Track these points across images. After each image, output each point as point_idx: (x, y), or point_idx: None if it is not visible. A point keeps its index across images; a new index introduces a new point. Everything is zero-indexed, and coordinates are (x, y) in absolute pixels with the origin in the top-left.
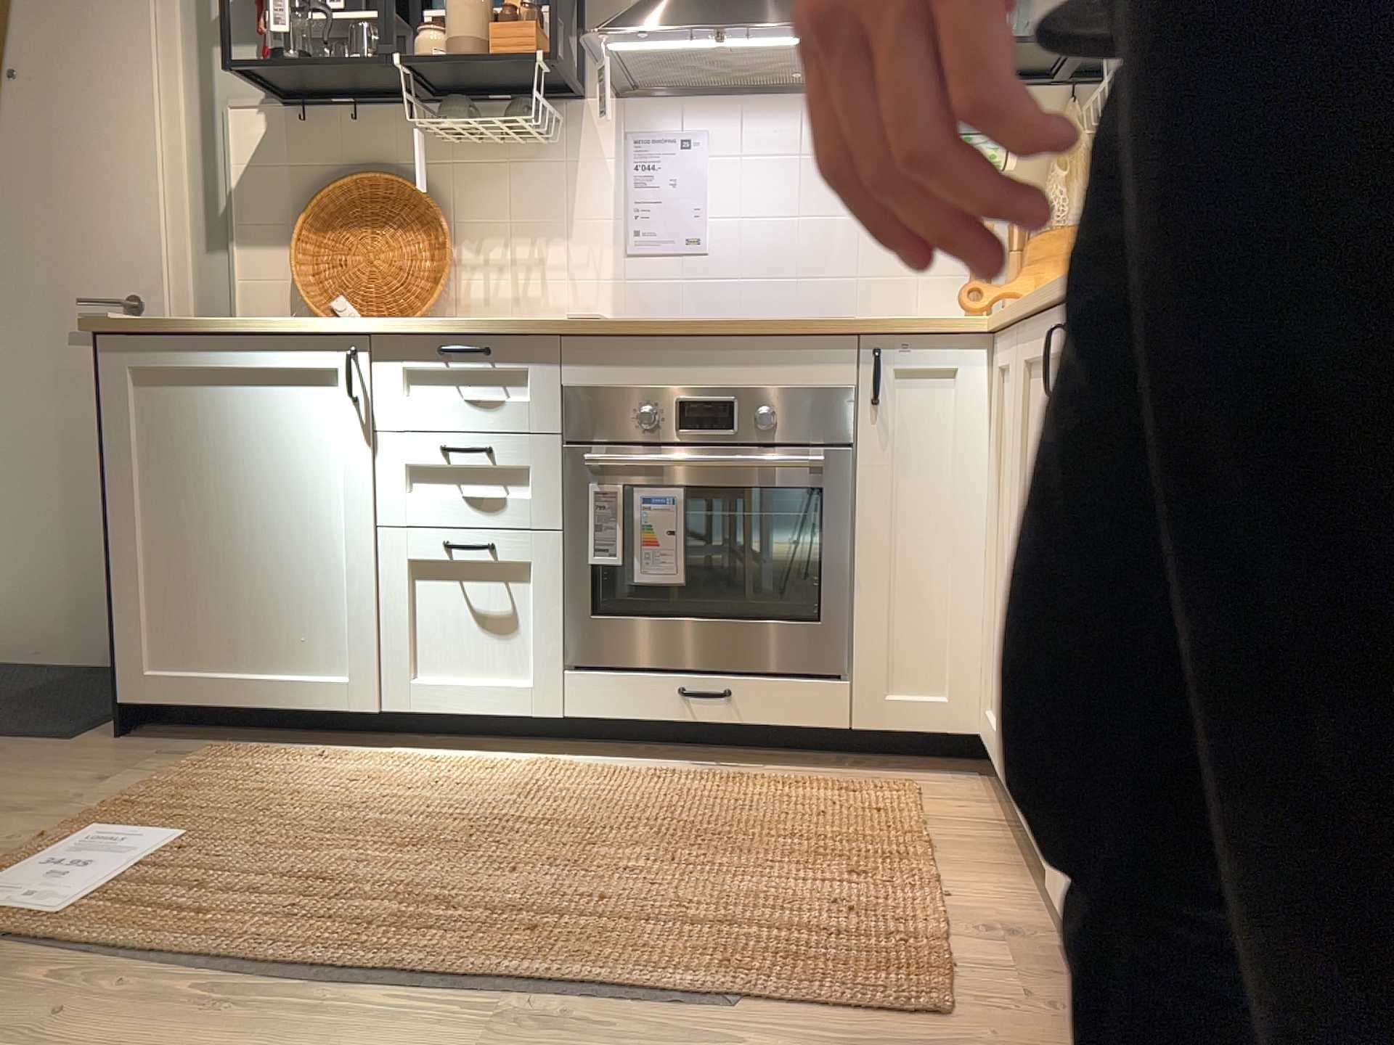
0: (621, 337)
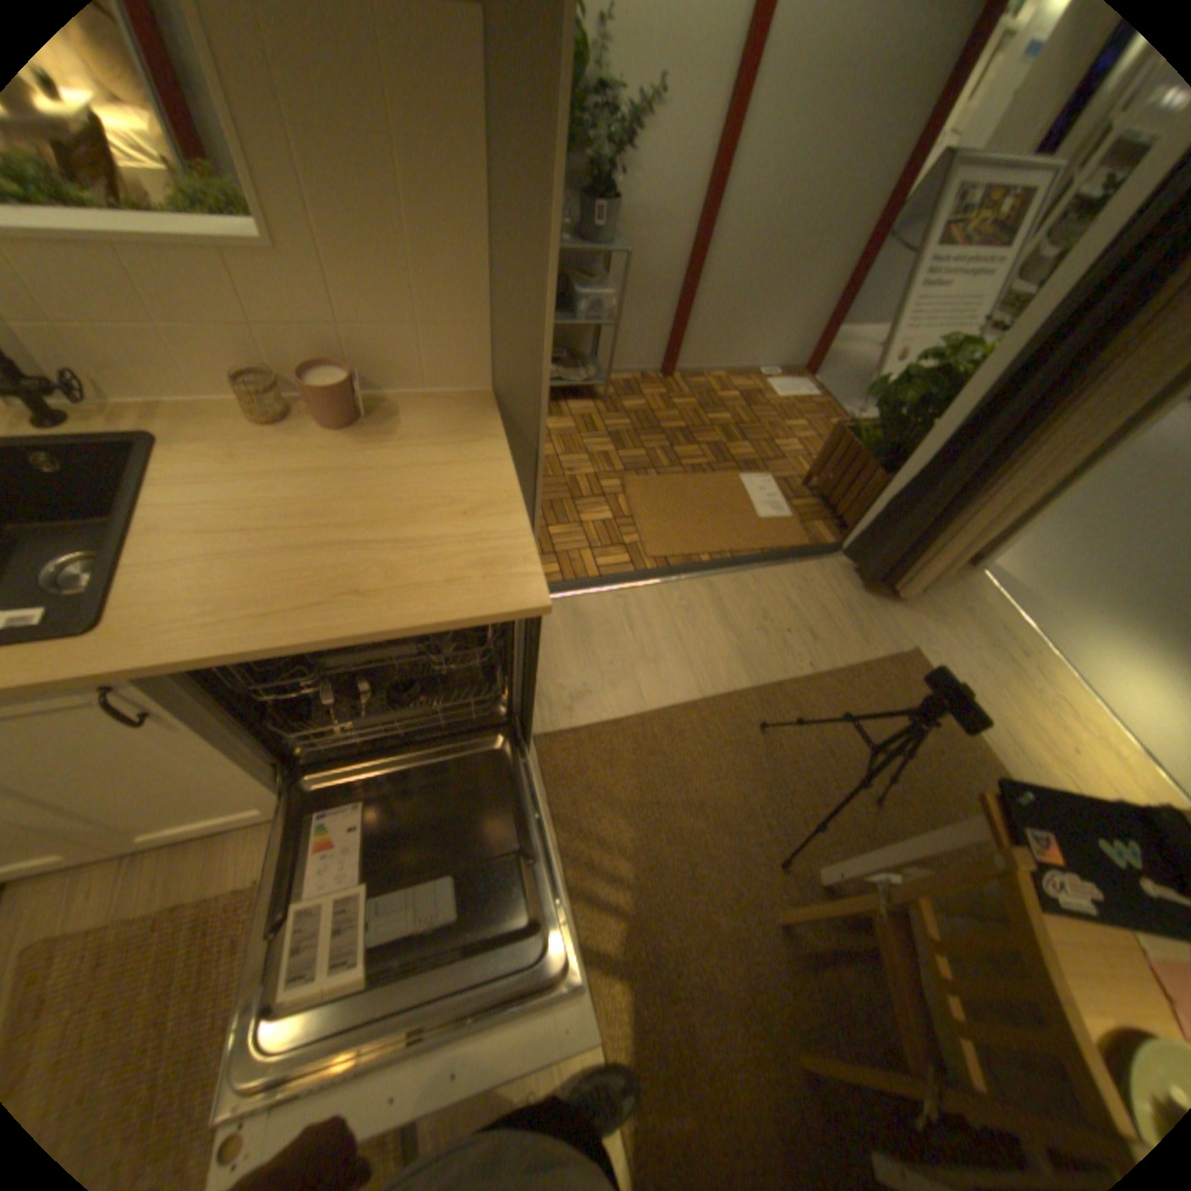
0: None
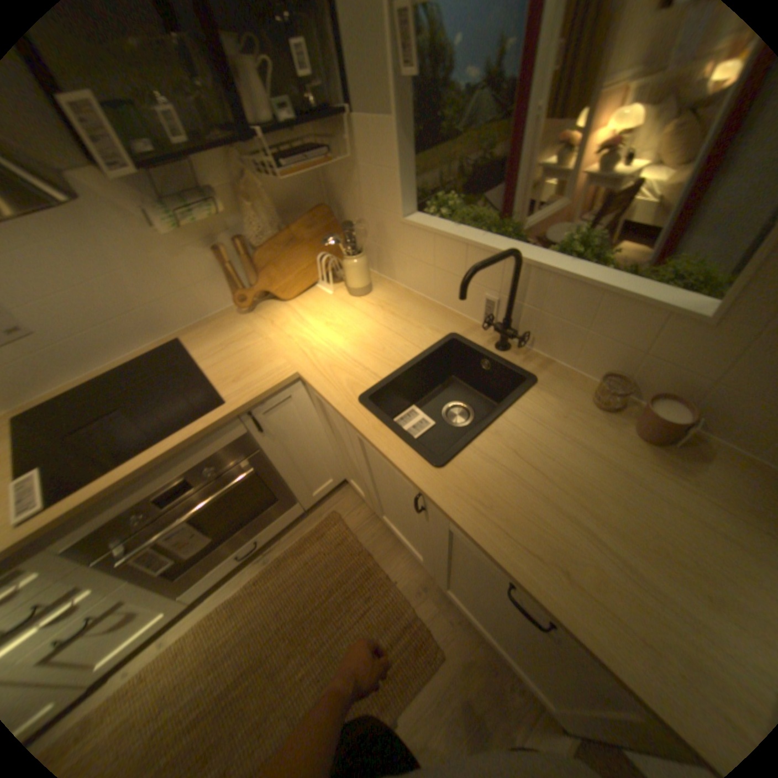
0: (78, 508)
